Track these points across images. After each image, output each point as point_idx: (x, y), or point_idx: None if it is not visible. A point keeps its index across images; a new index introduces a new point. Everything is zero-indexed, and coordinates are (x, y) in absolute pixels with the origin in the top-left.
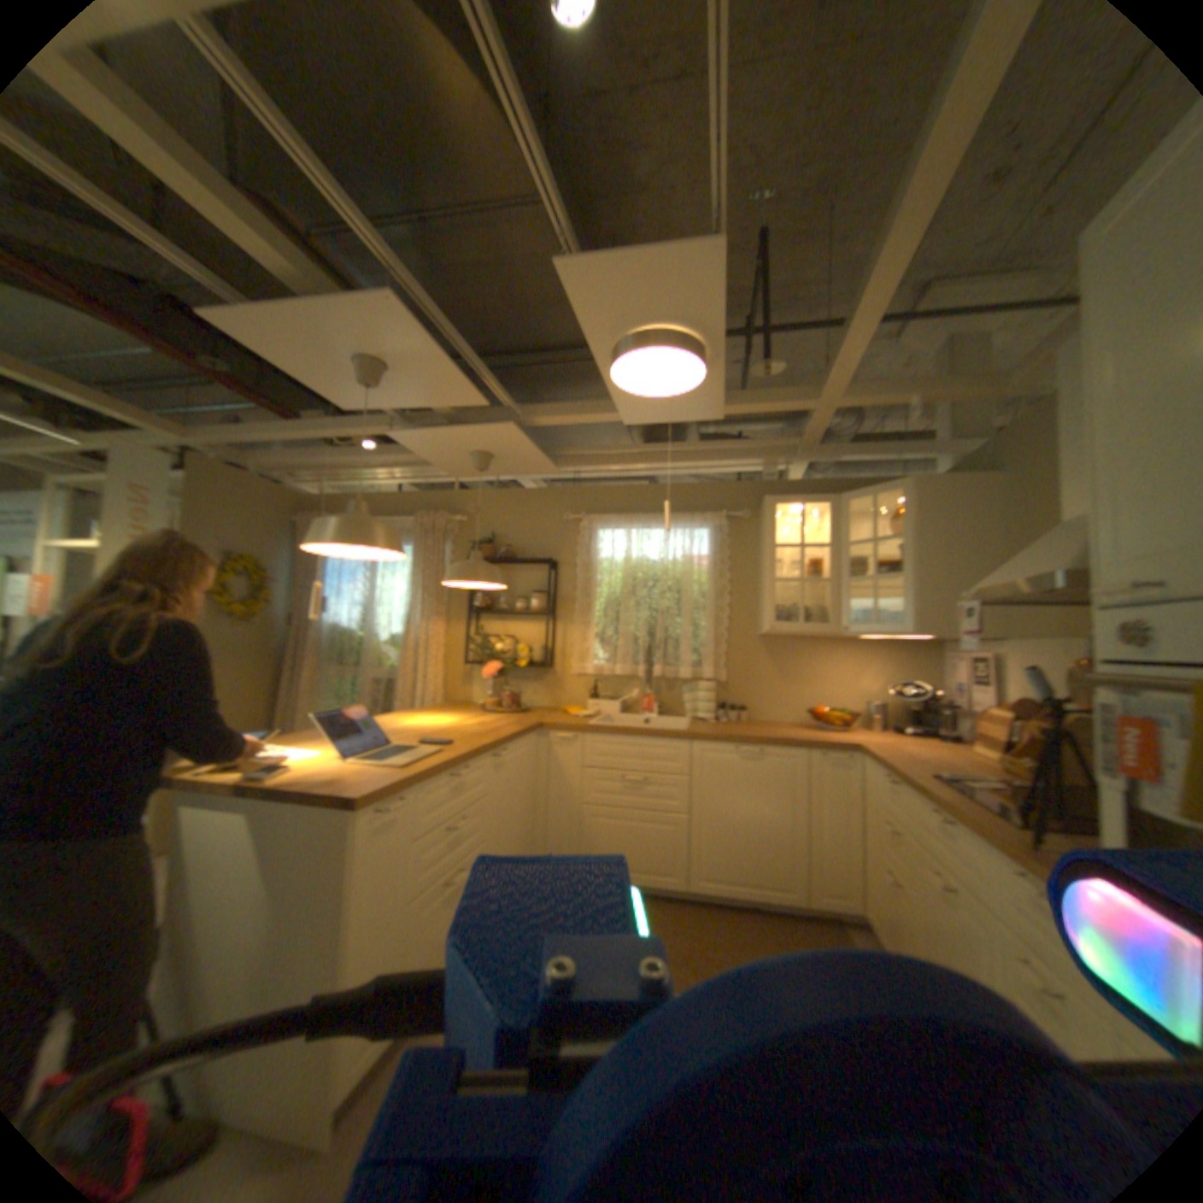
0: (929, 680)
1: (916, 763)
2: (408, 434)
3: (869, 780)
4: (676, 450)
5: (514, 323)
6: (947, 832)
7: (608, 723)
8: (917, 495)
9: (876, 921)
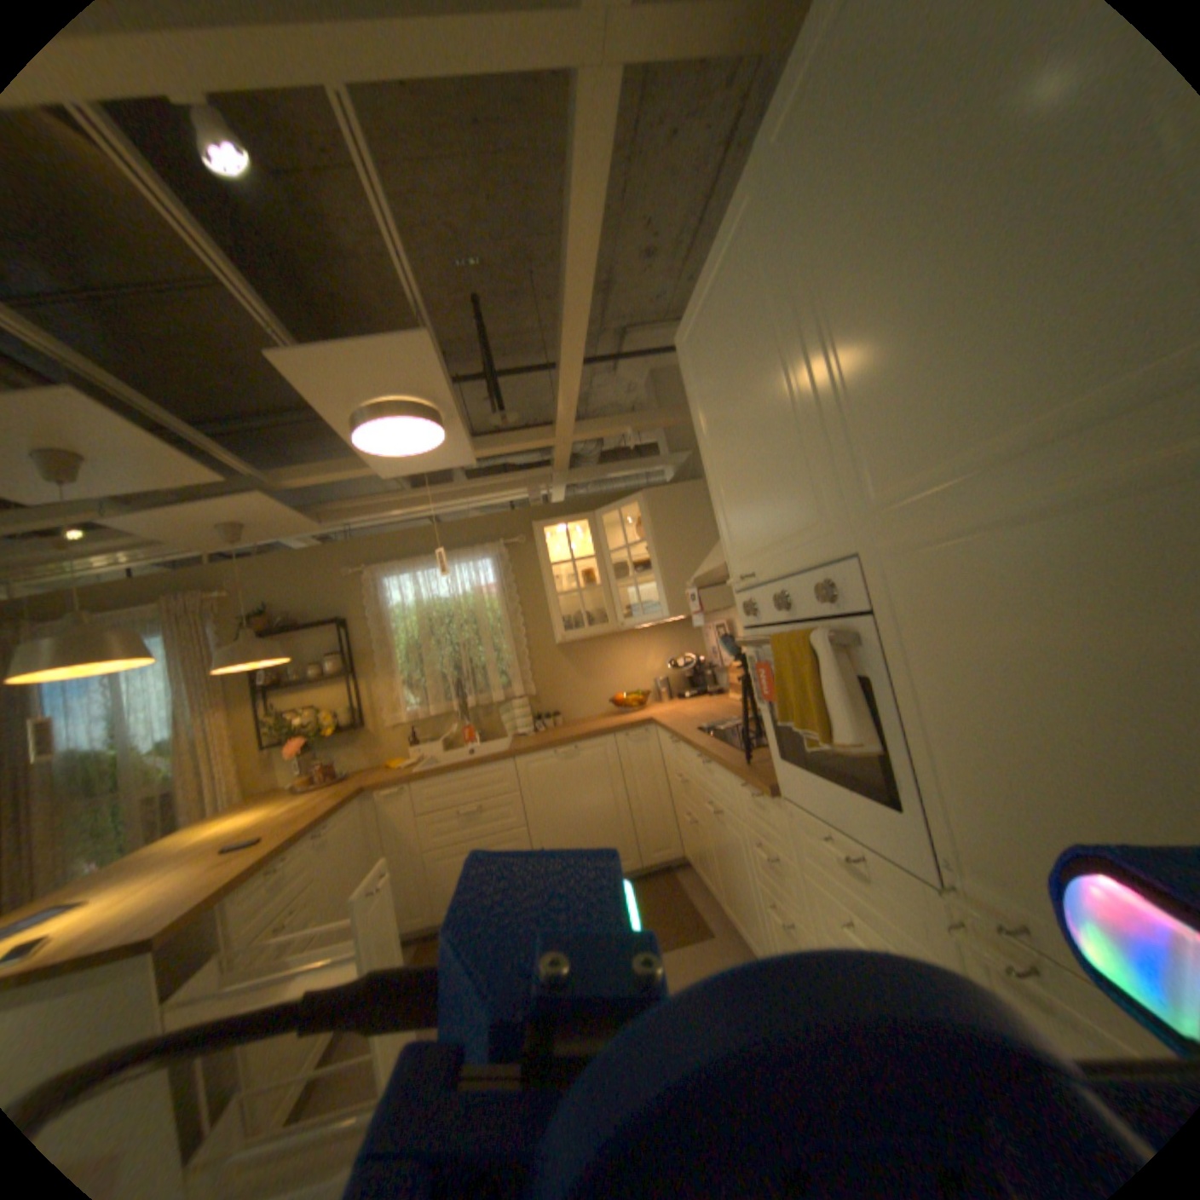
0: (693, 649)
1: (686, 722)
2: (124, 519)
3: (661, 745)
4: (441, 492)
5: (235, 390)
6: (707, 770)
7: (431, 766)
8: (649, 504)
9: (689, 857)
